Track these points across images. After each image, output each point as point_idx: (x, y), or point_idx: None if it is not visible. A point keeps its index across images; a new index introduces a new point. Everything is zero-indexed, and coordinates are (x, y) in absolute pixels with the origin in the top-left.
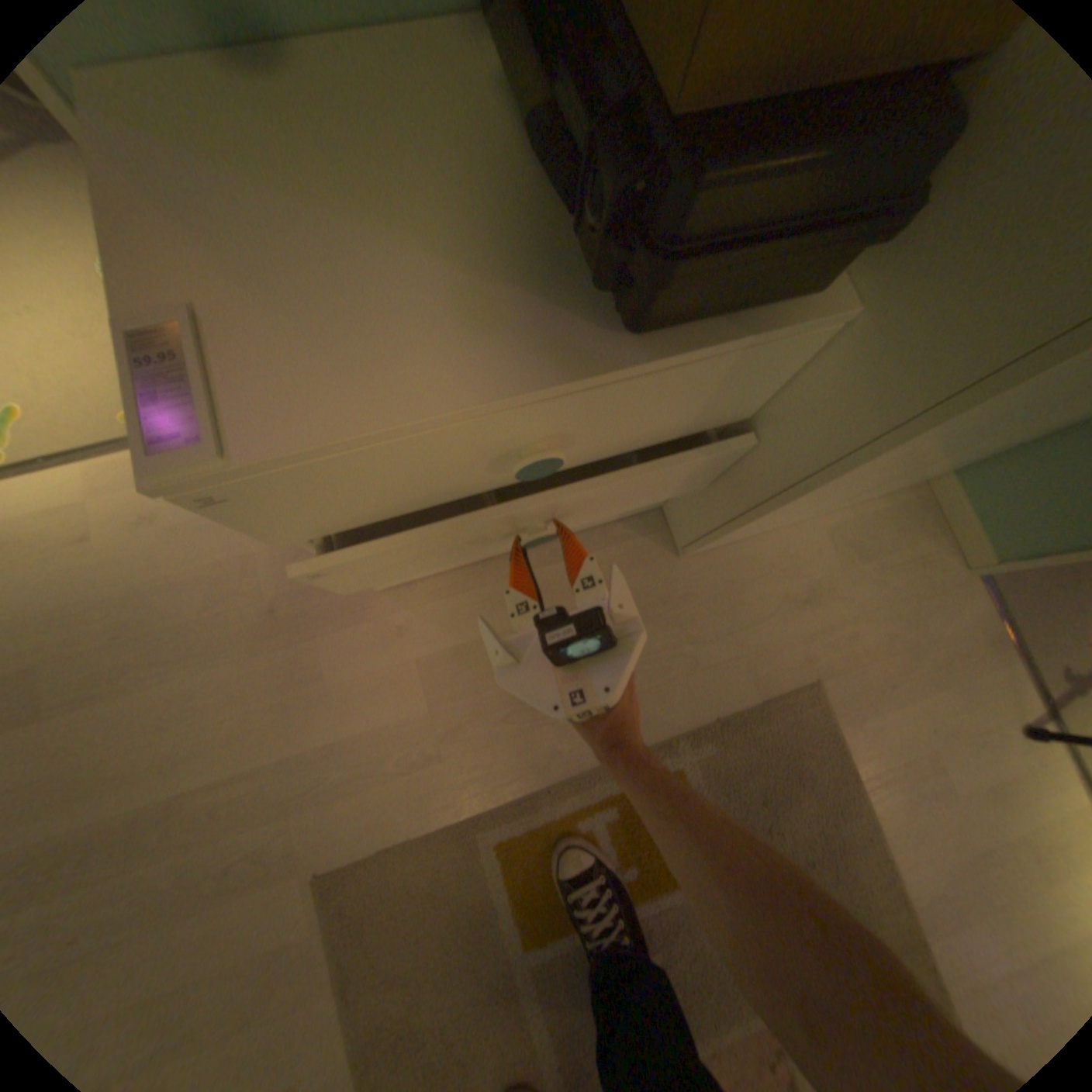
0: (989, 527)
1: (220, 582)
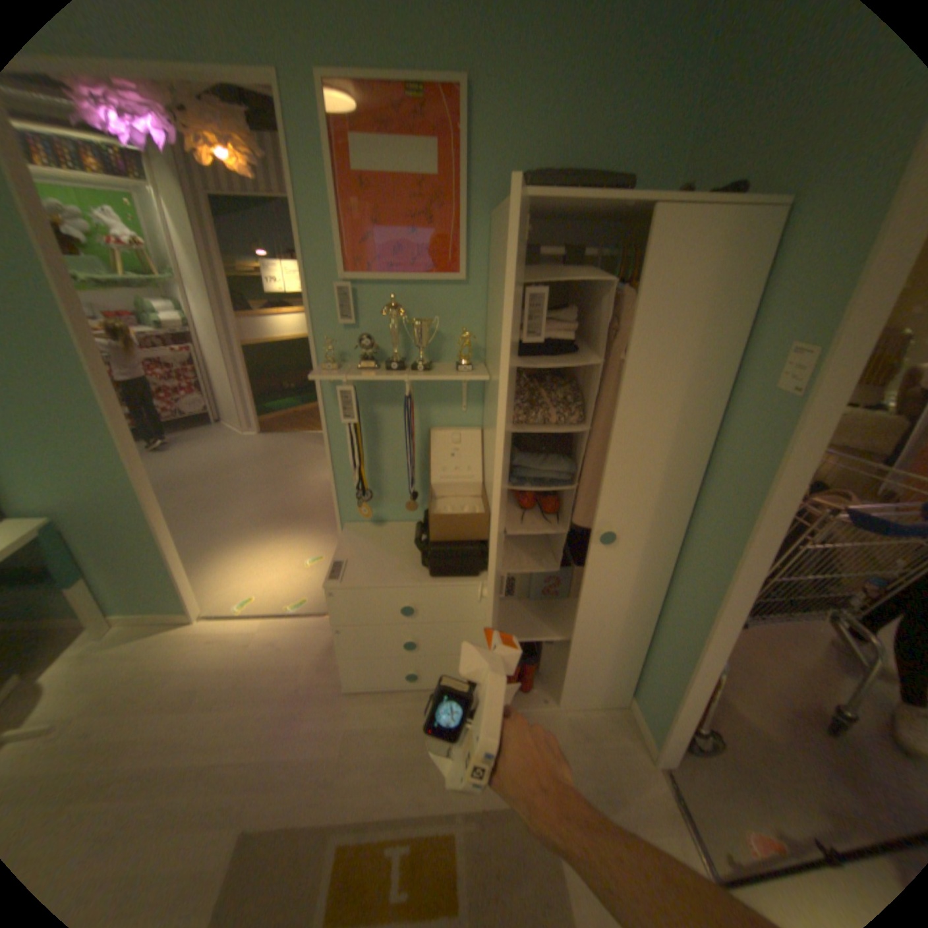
0: (652, 731)
1: (284, 674)
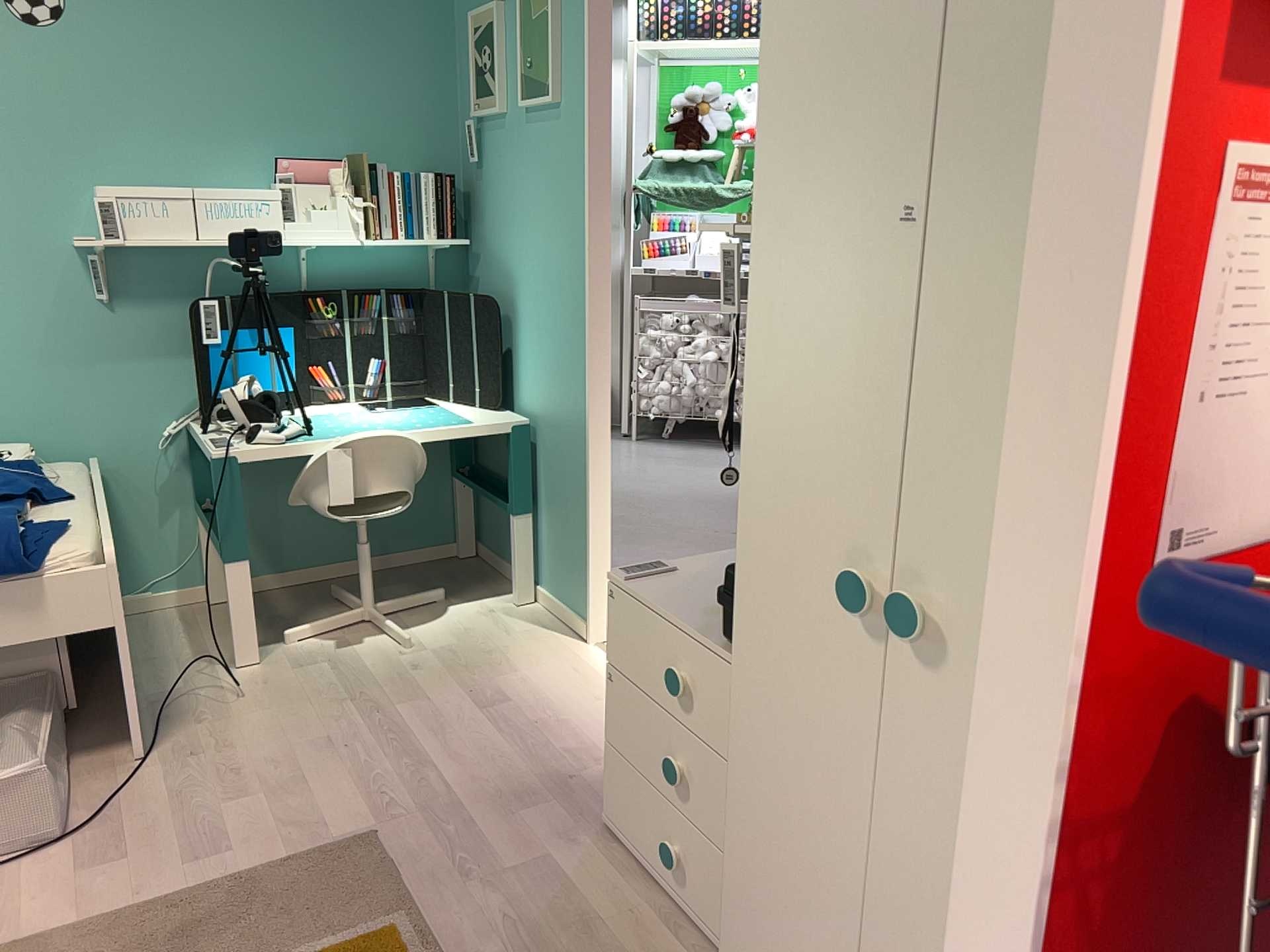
0: None
1: (587, 753)
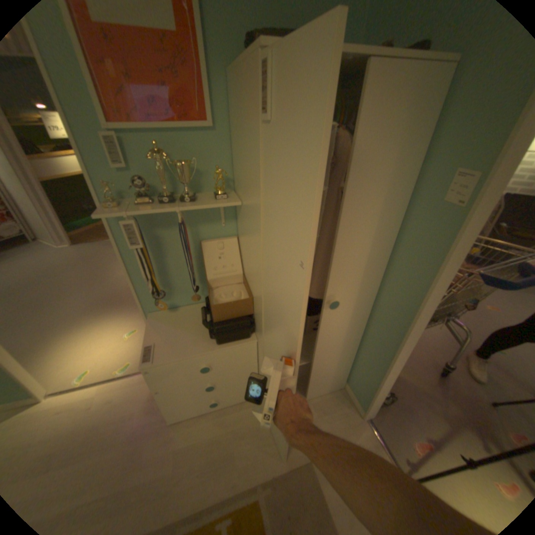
0: (359, 401)
1: (122, 422)
